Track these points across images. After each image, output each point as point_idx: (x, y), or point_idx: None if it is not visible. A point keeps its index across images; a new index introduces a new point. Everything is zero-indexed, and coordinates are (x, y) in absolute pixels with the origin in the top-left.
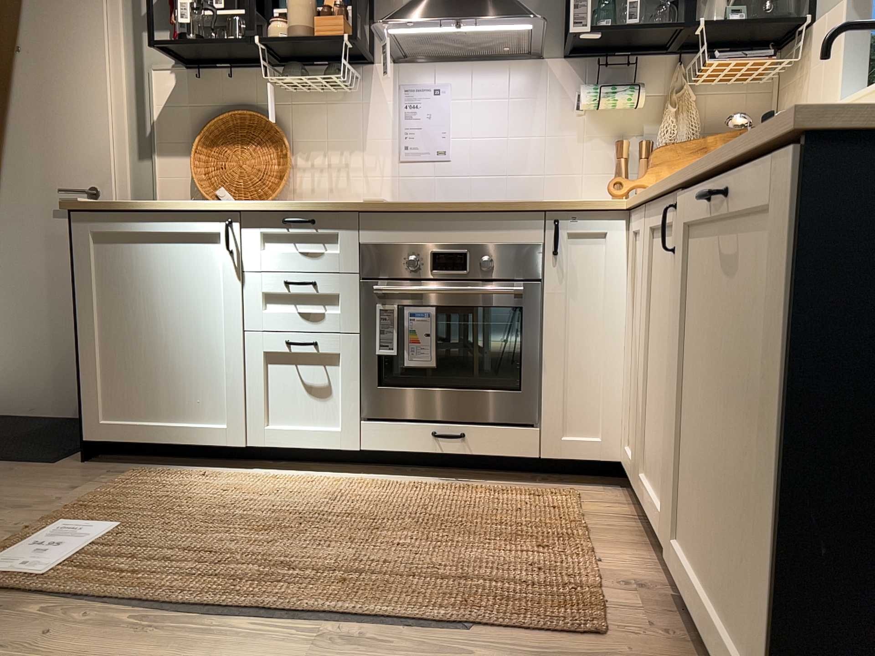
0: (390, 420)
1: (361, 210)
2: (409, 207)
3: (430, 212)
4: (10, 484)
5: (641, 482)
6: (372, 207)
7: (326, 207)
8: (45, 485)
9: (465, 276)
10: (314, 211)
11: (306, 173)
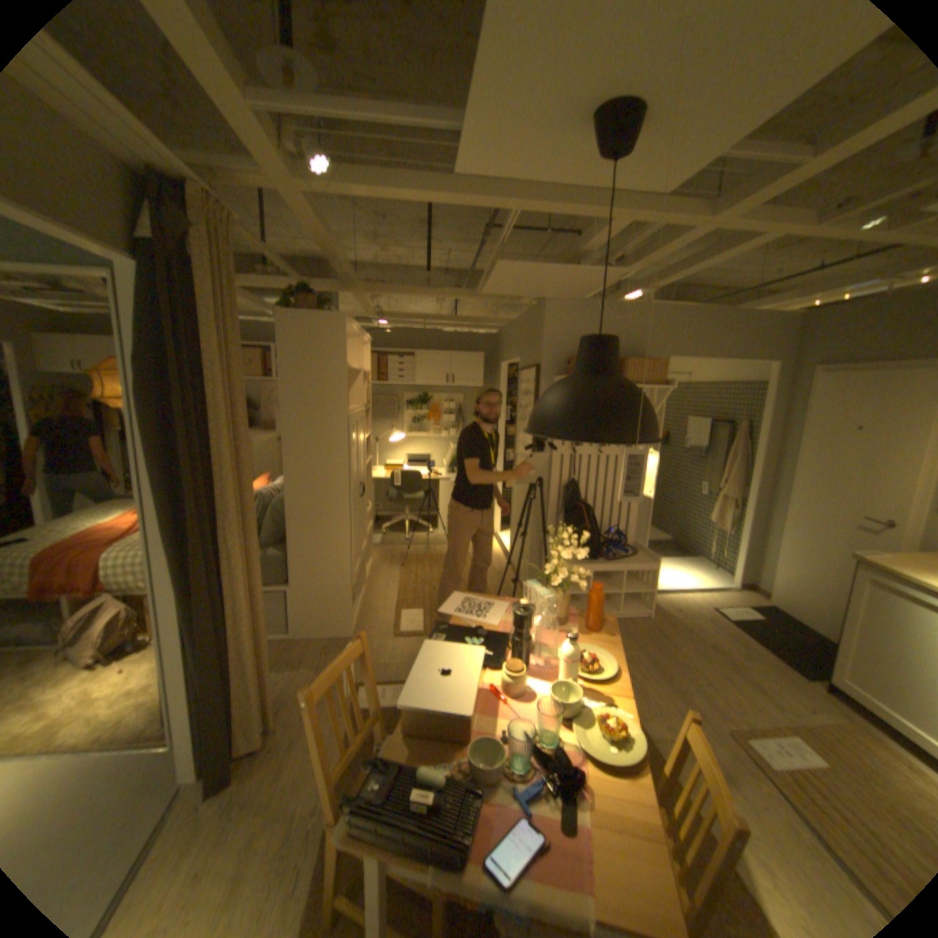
0: None
1: None
2: None
3: None
4: (782, 685)
5: None
6: None
7: None
8: (799, 698)
9: None
10: None
11: None
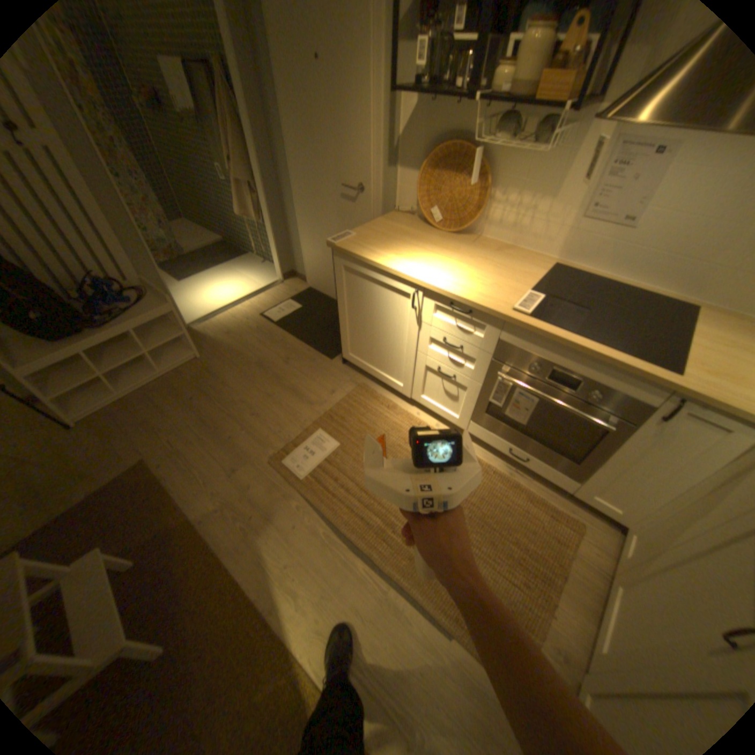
0: (488, 425)
1: (508, 321)
2: (547, 335)
3: (563, 345)
4: (312, 376)
5: (617, 586)
6: (517, 323)
7: (483, 309)
8: (323, 383)
9: (572, 392)
10: (473, 307)
11: (501, 206)
